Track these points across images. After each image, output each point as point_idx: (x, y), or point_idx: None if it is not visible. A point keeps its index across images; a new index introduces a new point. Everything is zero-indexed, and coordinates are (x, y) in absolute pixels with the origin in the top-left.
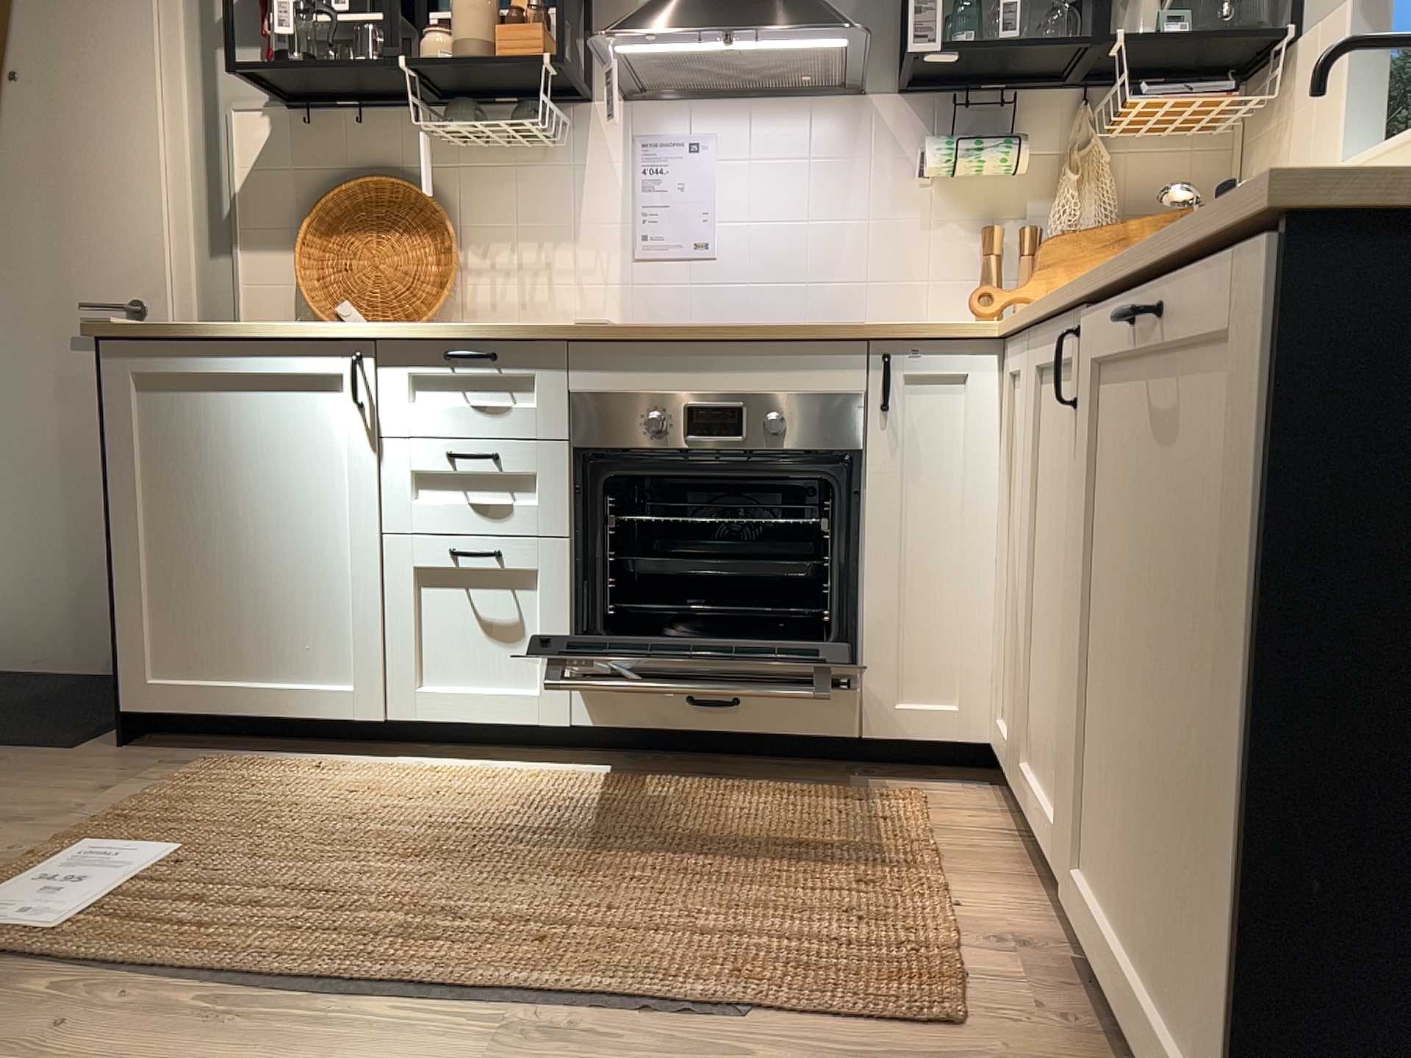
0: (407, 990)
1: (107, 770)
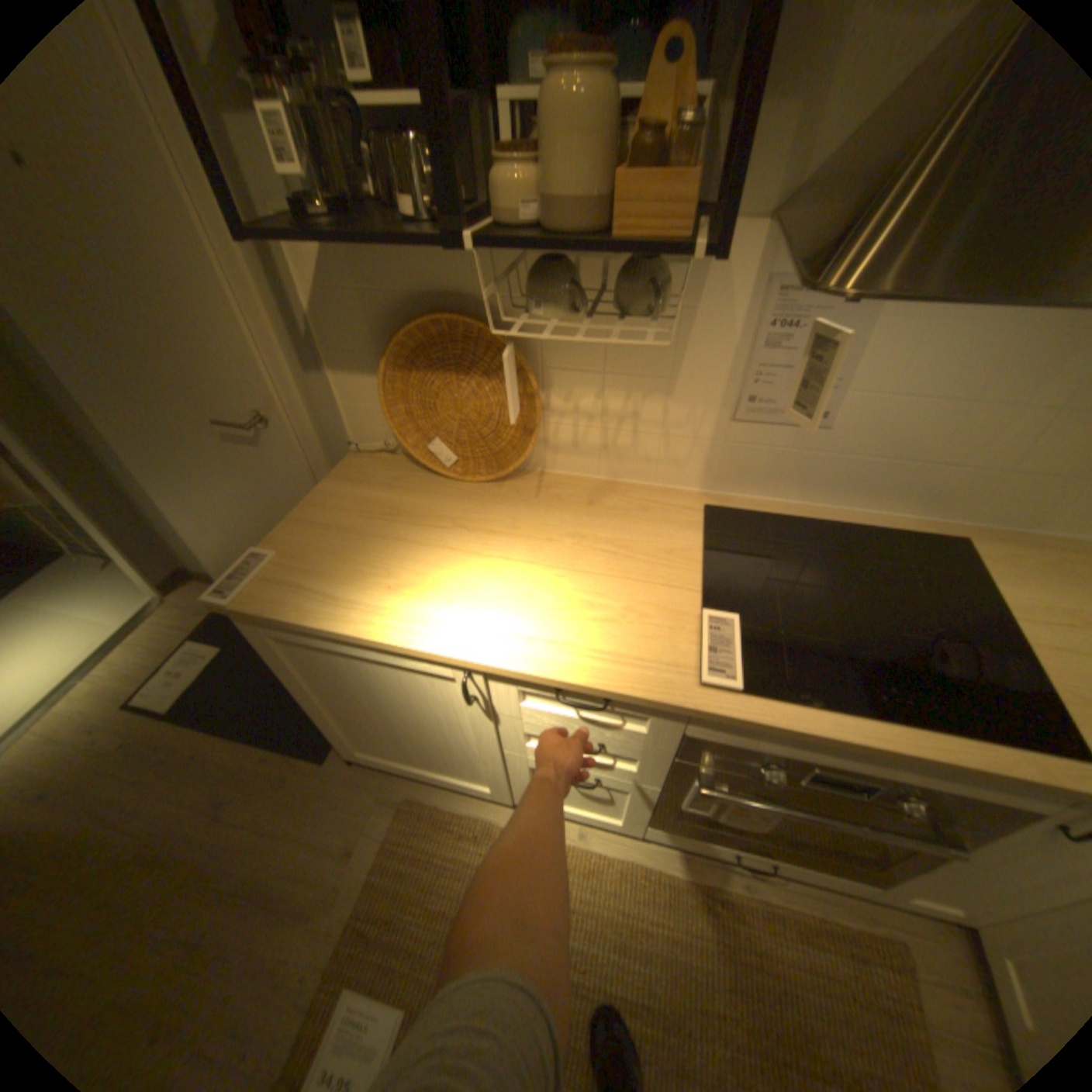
0: None
1: (345, 809)
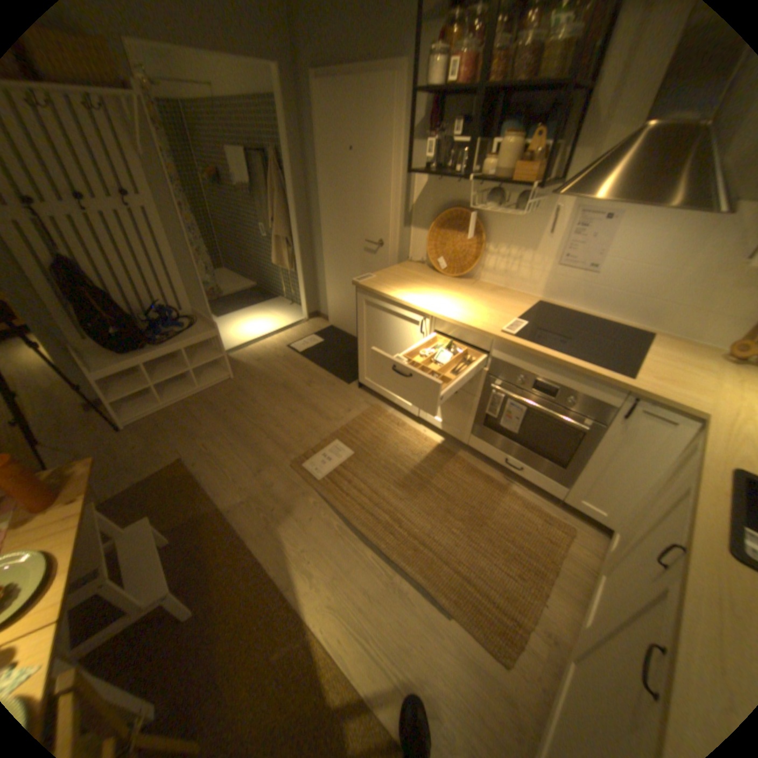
0: (377, 547)
1: (353, 399)
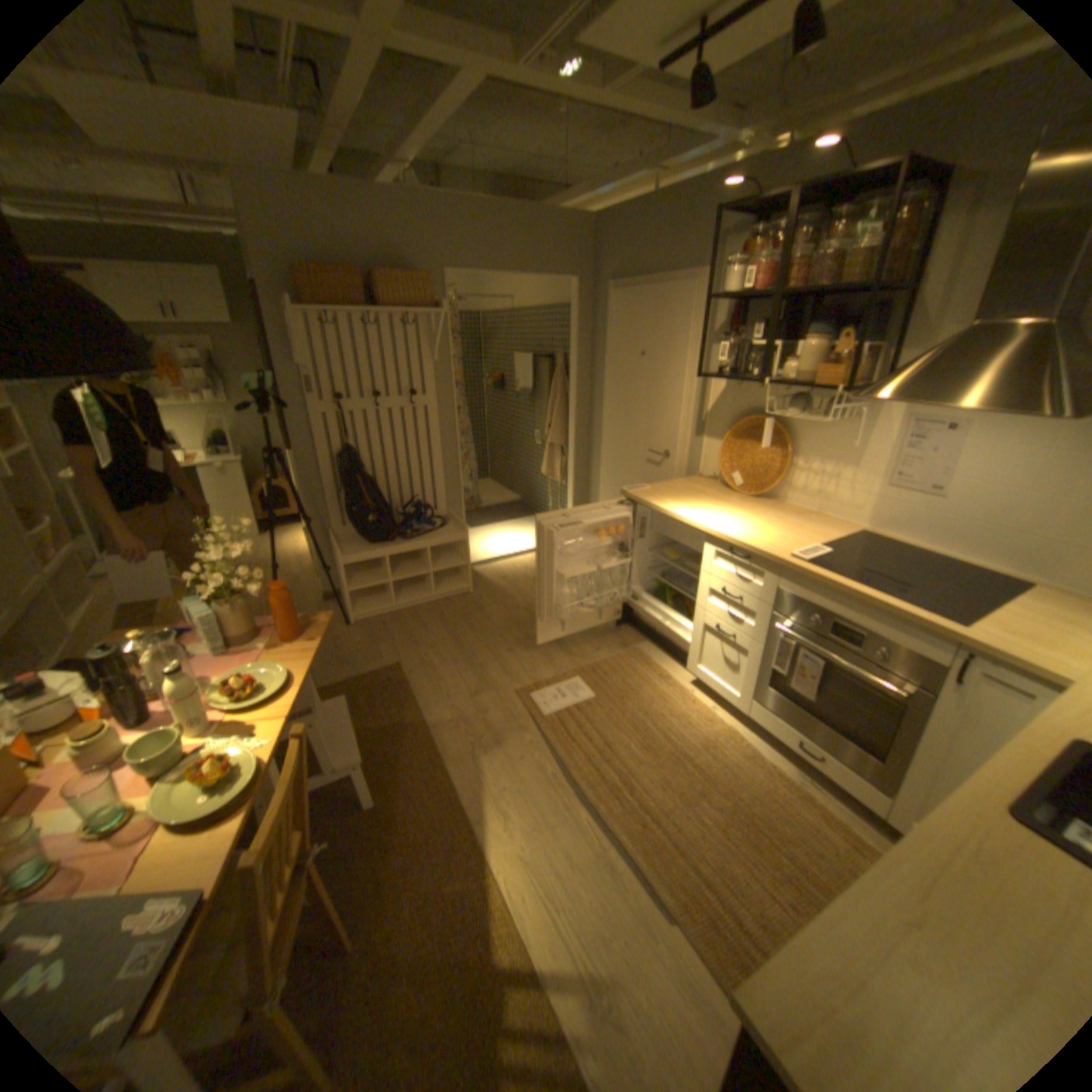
0: (596, 809)
1: (606, 637)
